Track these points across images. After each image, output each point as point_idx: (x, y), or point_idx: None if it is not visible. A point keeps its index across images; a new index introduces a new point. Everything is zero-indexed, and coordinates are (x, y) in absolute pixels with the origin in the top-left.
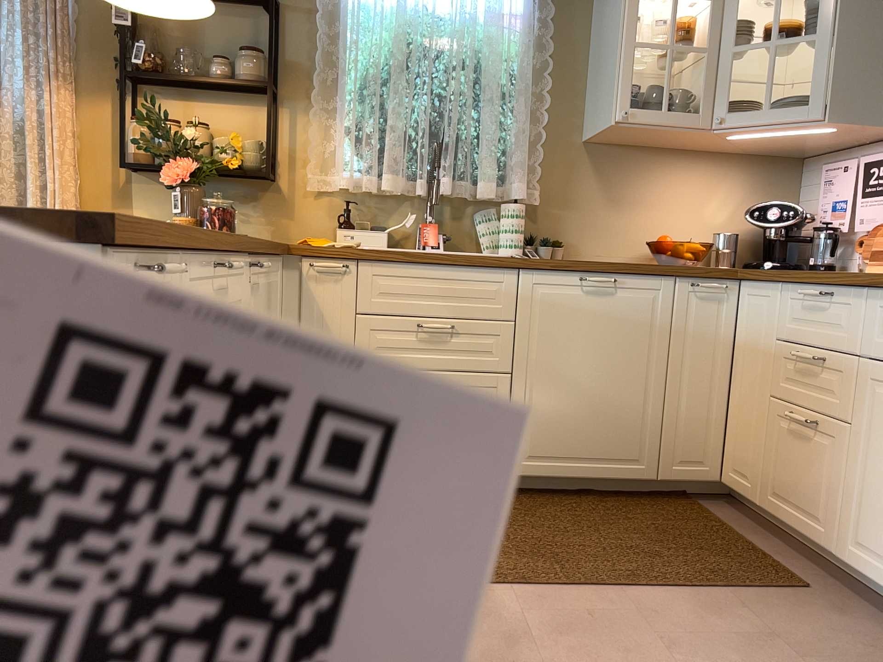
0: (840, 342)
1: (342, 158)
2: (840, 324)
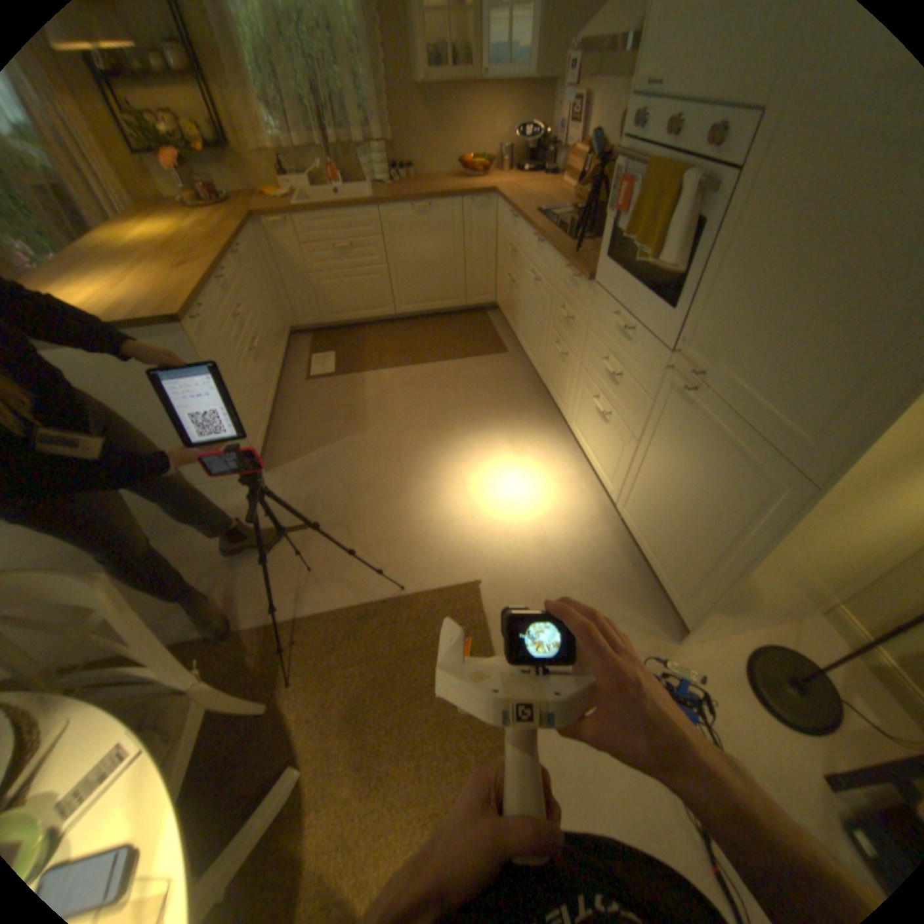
0: (517, 245)
1: (261, 124)
2: (517, 235)
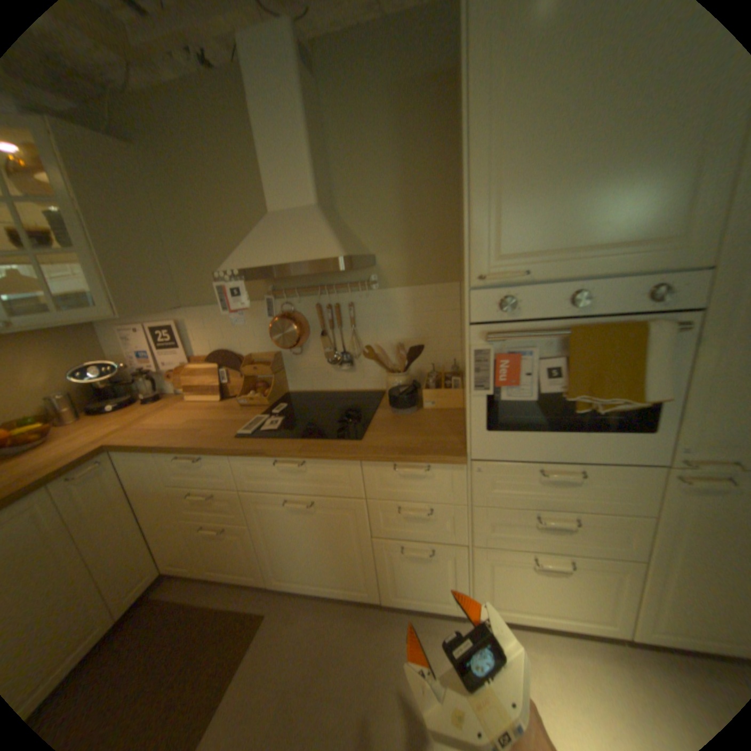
0: (218, 484)
1: None
2: (214, 474)
